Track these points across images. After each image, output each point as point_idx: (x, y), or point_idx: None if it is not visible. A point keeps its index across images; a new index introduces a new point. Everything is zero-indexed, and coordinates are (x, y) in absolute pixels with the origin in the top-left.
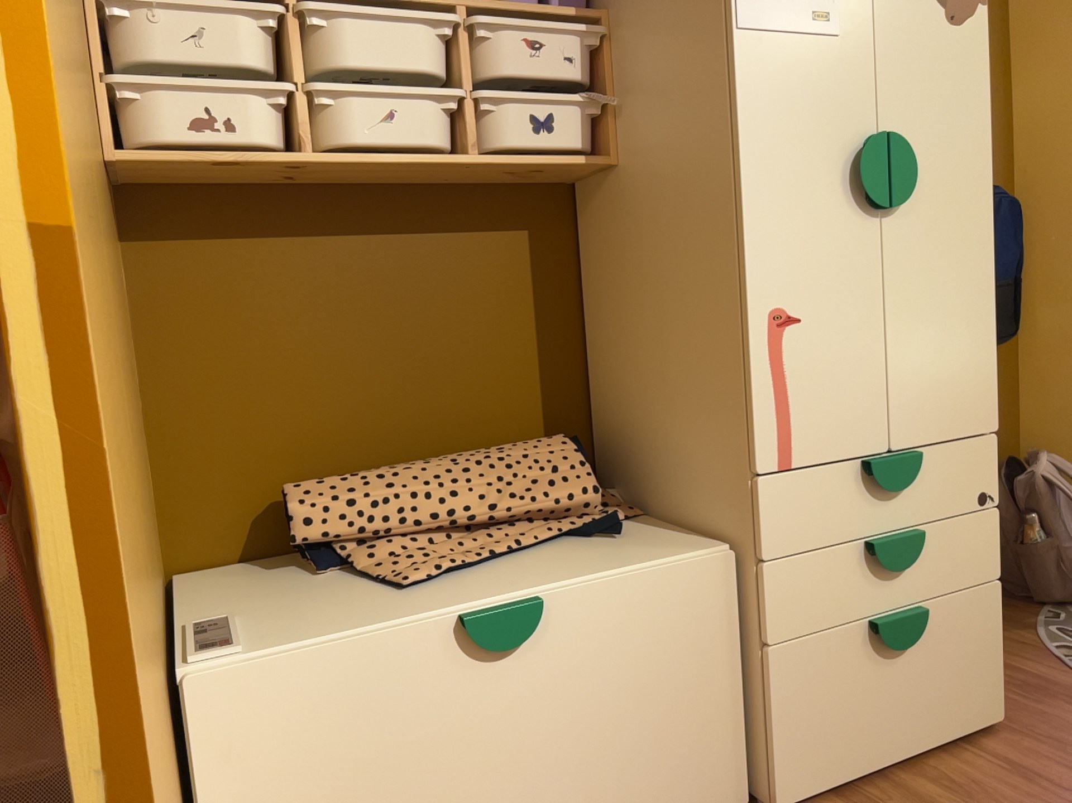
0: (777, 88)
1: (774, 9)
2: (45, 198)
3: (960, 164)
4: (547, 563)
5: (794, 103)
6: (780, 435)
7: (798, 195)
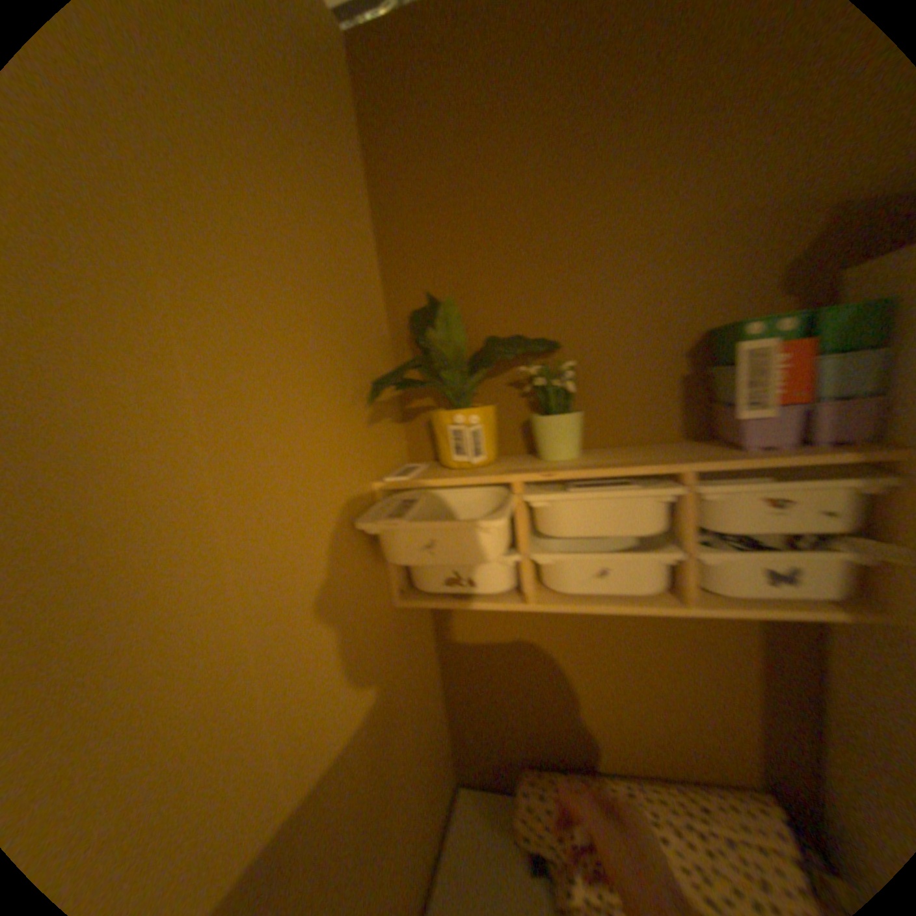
0: None
1: None
2: None
3: None
4: None
5: None
6: None
7: None
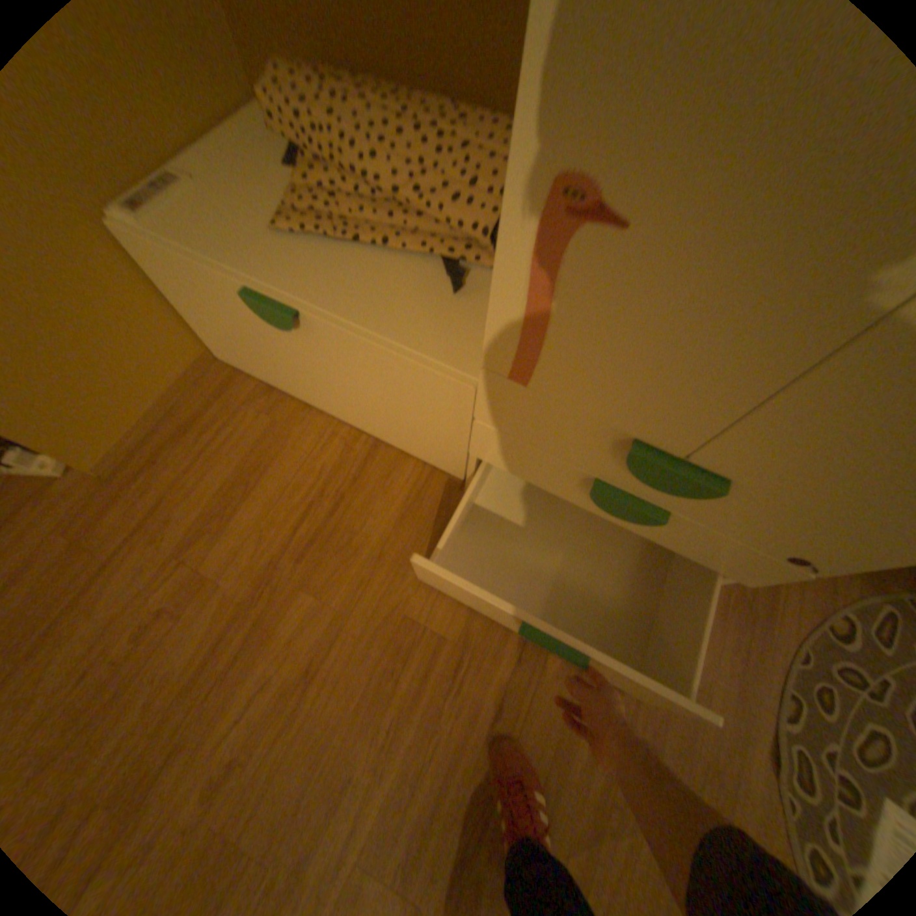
0: None
1: None
2: None
3: None
4: (368, 276)
5: None
6: (519, 348)
7: None
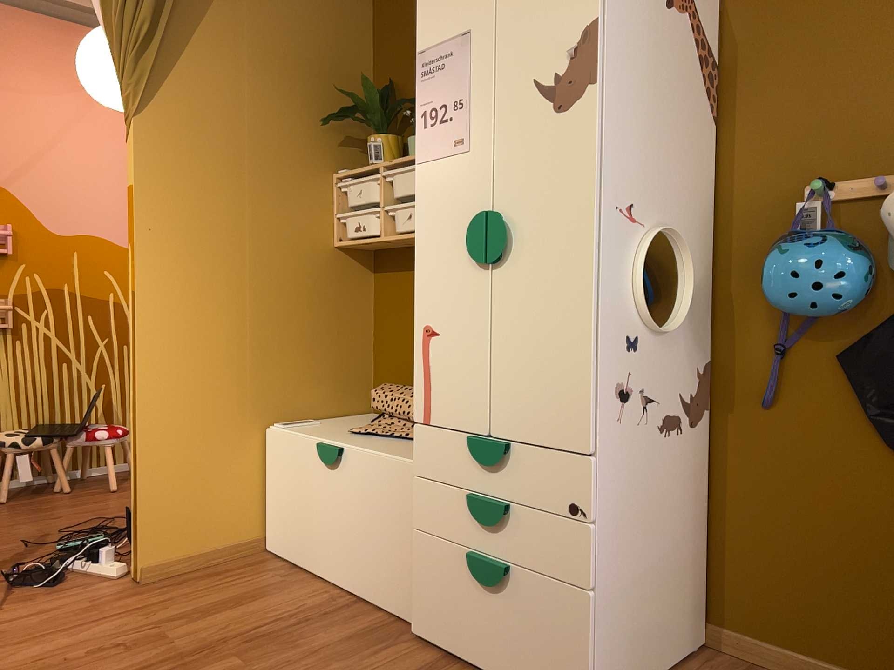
0: (433, 192)
1: (434, 146)
2: (137, 281)
3: (560, 223)
4: (388, 444)
5: (442, 199)
6: (424, 401)
7: (441, 255)
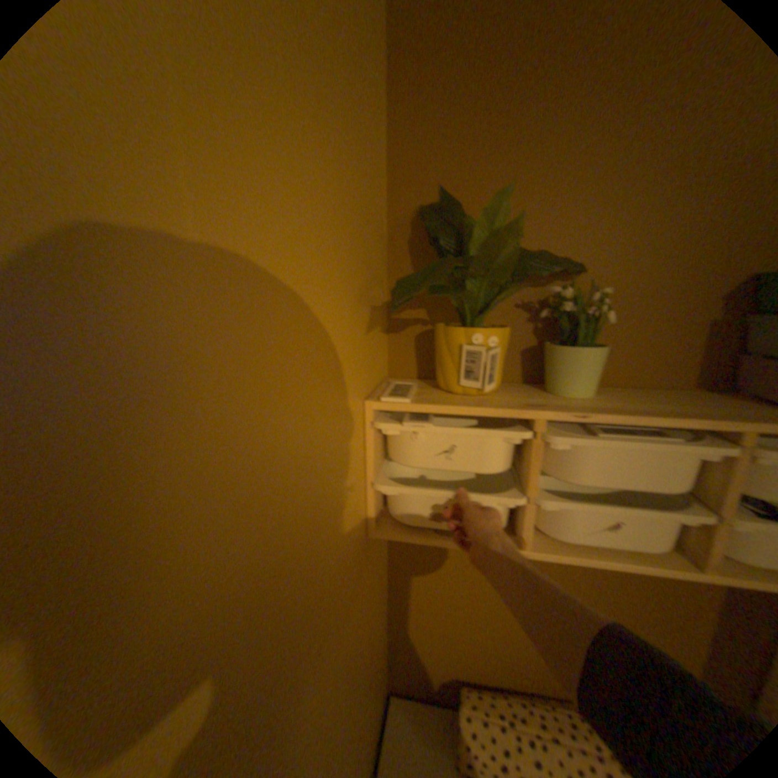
0: None
1: None
2: None
3: None
4: None
5: None
6: None
7: None
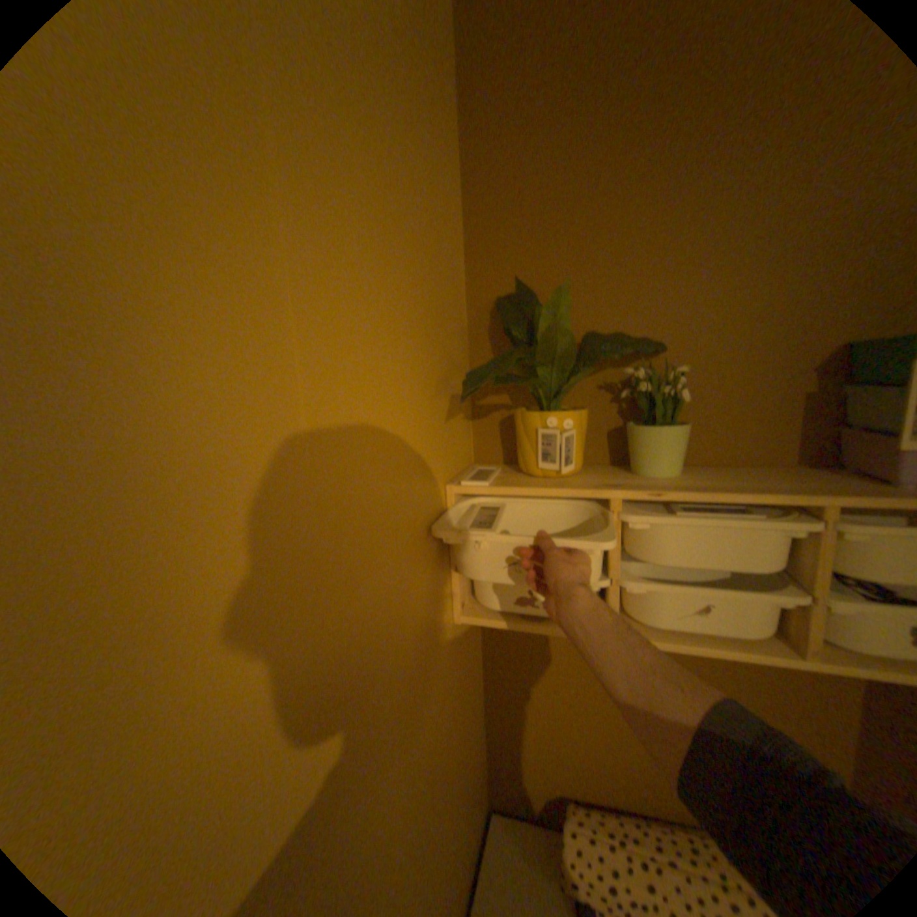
0: None
1: None
2: None
3: None
4: None
5: None
6: None
7: None
